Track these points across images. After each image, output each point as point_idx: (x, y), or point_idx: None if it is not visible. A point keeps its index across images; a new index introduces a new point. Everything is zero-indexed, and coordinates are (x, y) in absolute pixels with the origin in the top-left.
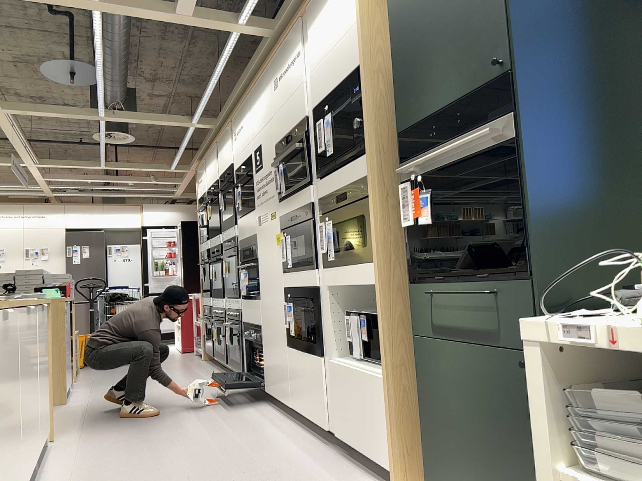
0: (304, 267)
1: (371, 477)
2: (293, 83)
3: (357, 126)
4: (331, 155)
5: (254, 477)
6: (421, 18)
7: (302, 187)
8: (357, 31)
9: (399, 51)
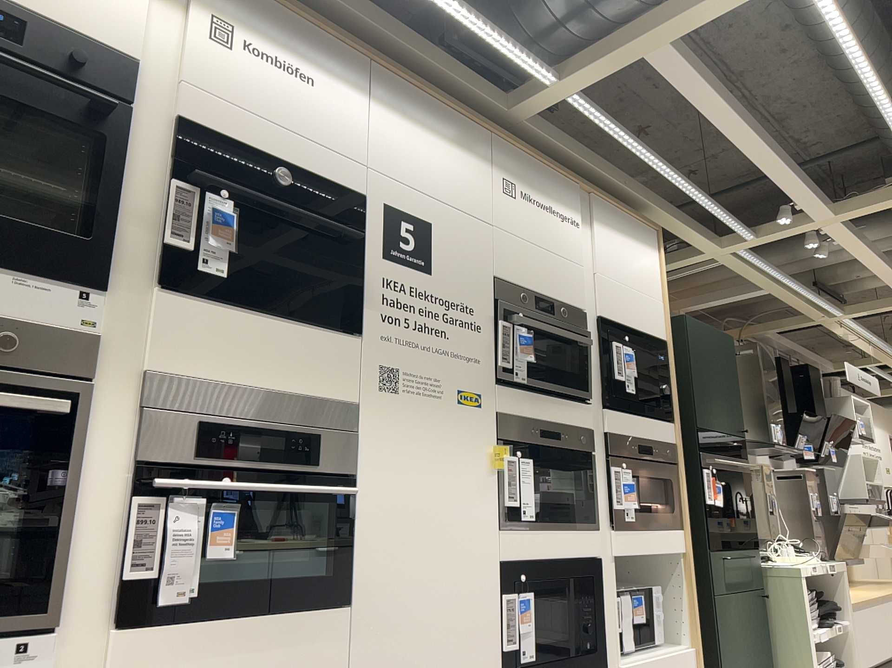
0: (568, 523)
1: None
2: (560, 241)
3: (665, 391)
4: (630, 394)
5: None
6: (705, 362)
7: (564, 394)
8: (659, 307)
9: (693, 366)
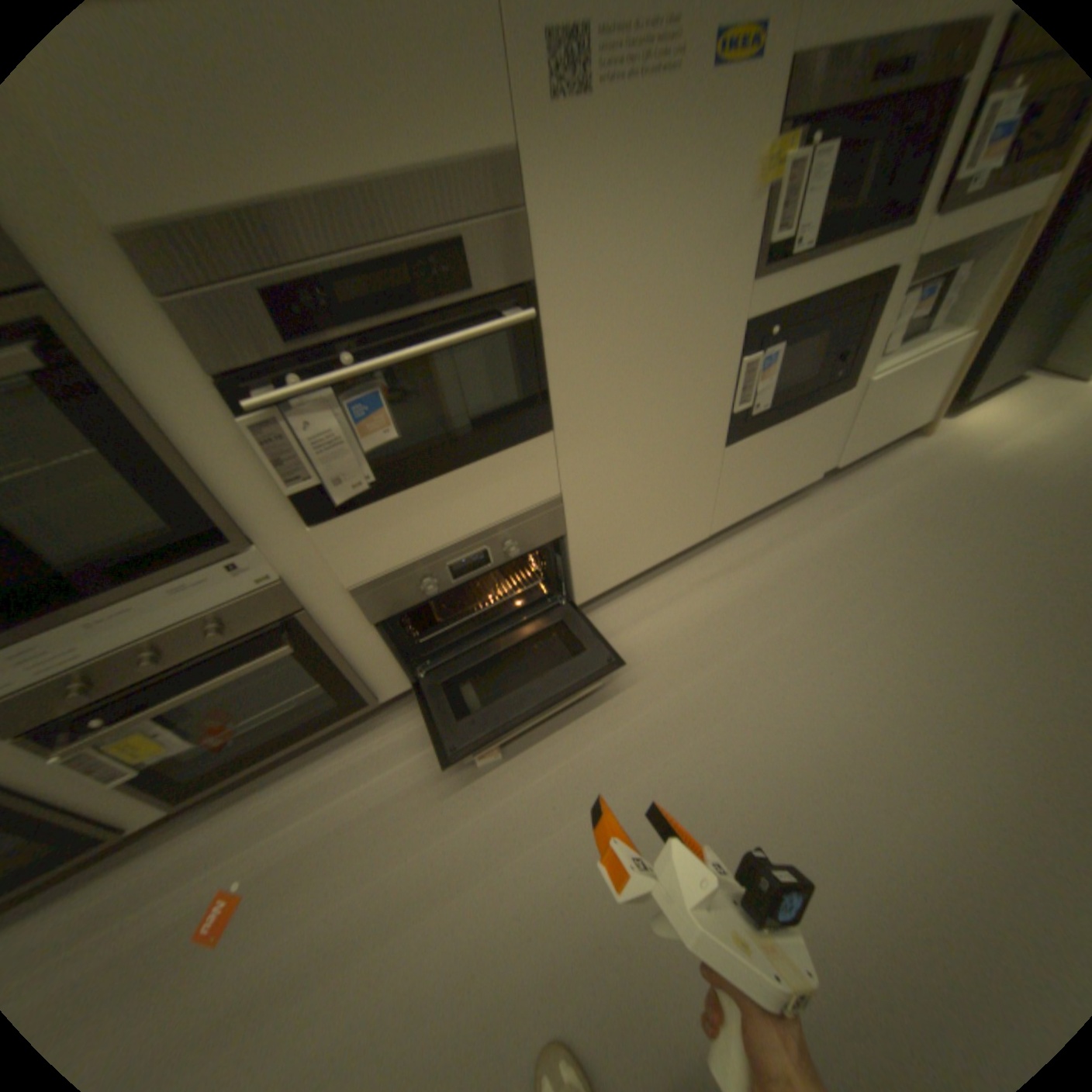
0: (864, 233)
1: (887, 456)
2: None
3: None
4: None
5: (949, 546)
6: None
7: None
8: None
9: None
